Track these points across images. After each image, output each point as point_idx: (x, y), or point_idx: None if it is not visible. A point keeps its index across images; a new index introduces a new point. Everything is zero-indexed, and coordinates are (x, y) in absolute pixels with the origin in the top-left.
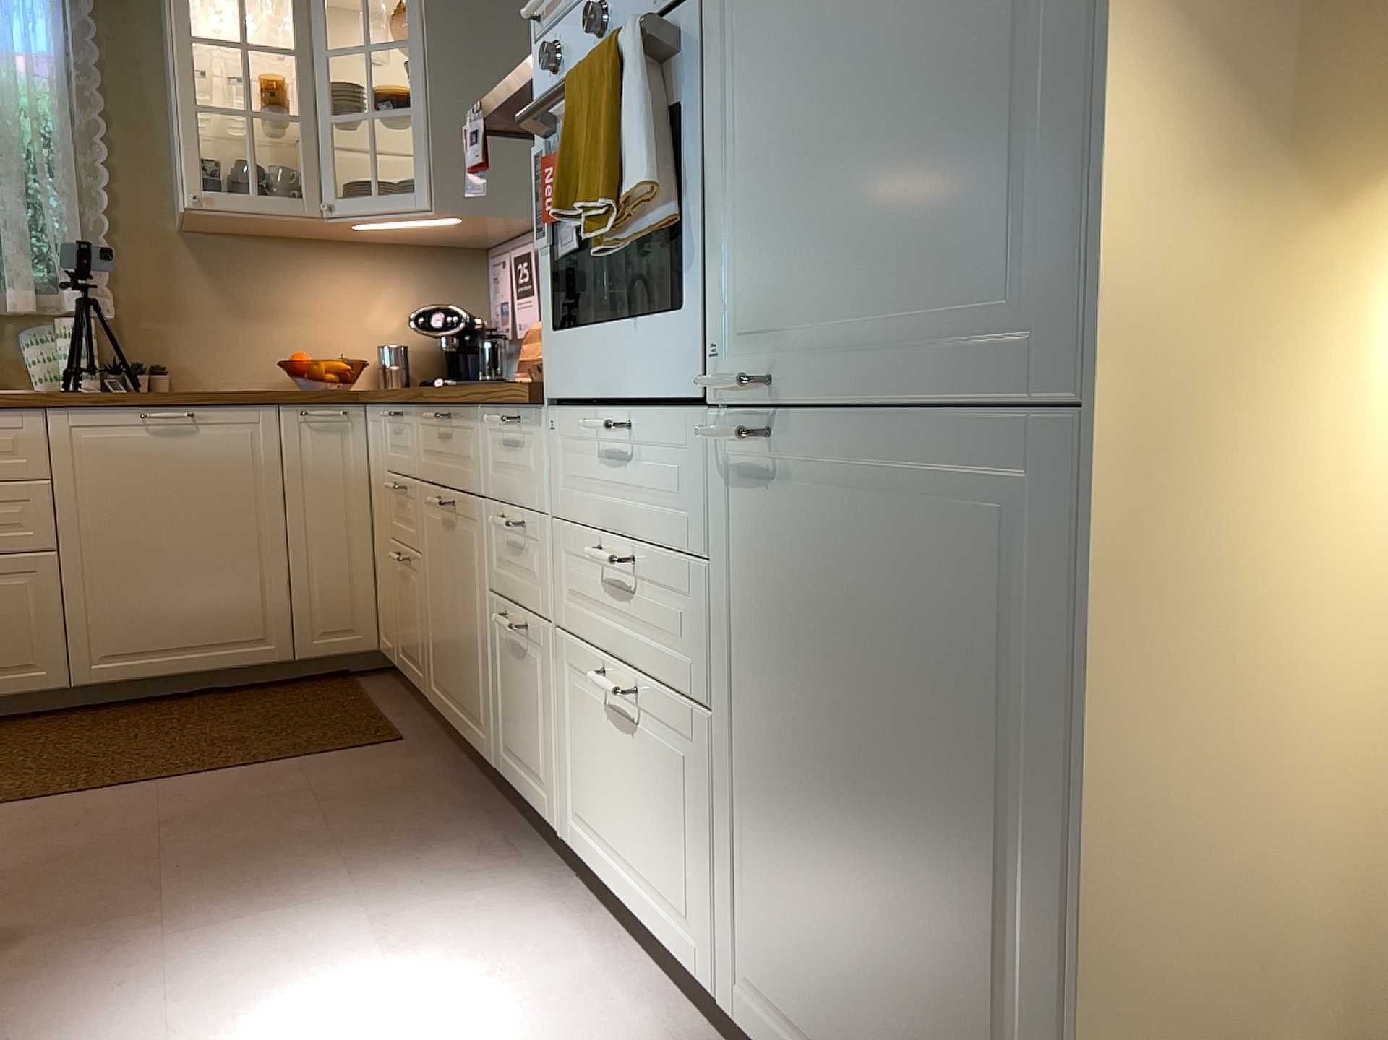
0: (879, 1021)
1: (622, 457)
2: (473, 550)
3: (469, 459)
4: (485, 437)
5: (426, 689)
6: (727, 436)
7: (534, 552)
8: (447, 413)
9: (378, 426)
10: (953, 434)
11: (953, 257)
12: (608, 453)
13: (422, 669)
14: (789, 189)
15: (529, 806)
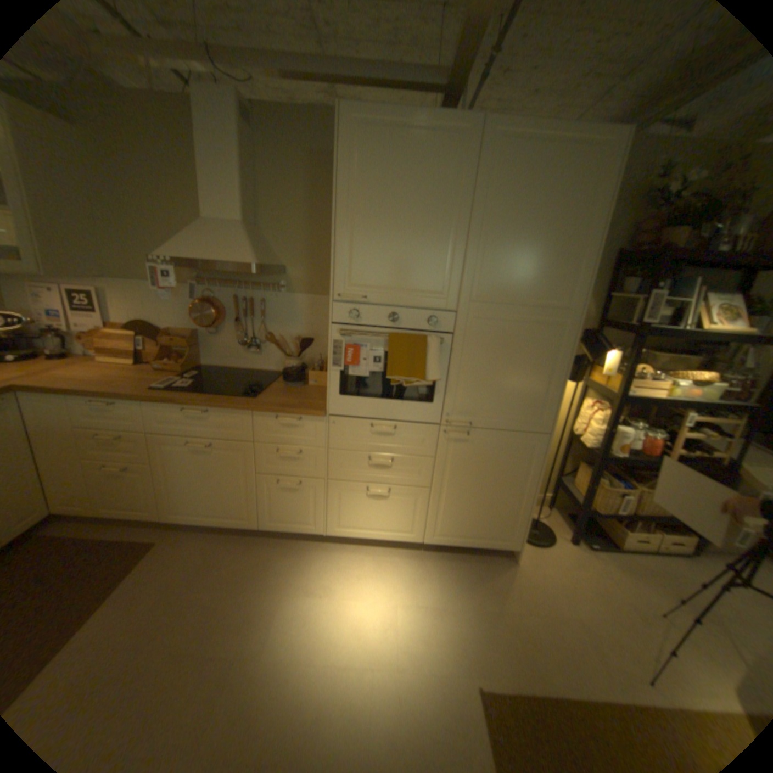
0: (481, 525)
1: (385, 433)
2: (236, 461)
3: (234, 429)
4: (252, 421)
5: (156, 519)
6: (458, 435)
7: (309, 459)
8: (202, 410)
9: (53, 406)
10: (518, 435)
11: (524, 409)
12: (375, 432)
13: (148, 511)
14: (479, 387)
15: (293, 533)
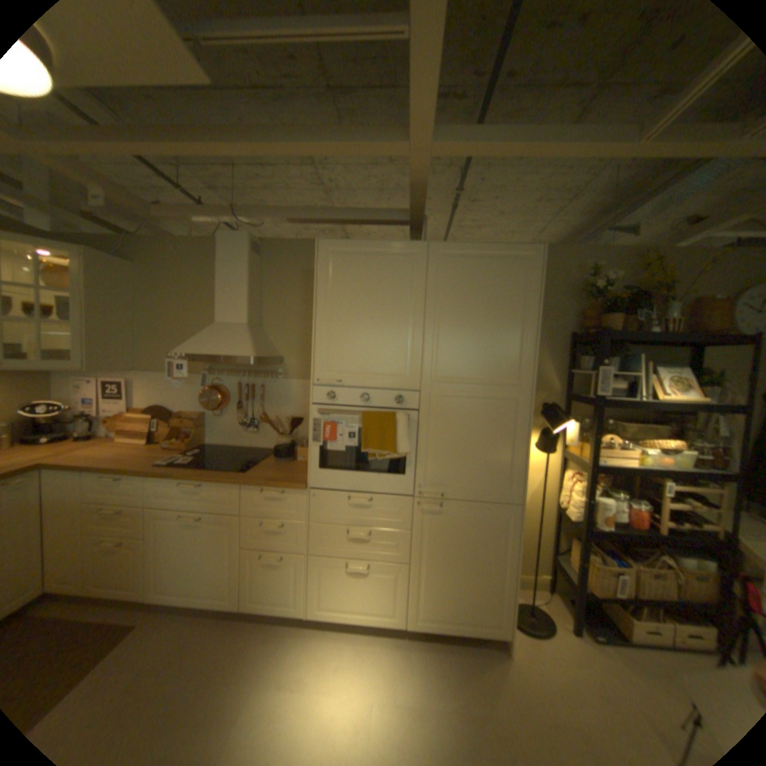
0: (465, 607)
1: (361, 506)
2: (222, 535)
3: (222, 502)
4: (240, 495)
5: (141, 598)
6: (430, 507)
7: (290, 533)
8: (195, 485)
9: (68, 483)
10: (490, 506)
11: (492, 480)
12: (352, 505)
13: (135, 590)
14: (446, 459)
15: (273, 616)
